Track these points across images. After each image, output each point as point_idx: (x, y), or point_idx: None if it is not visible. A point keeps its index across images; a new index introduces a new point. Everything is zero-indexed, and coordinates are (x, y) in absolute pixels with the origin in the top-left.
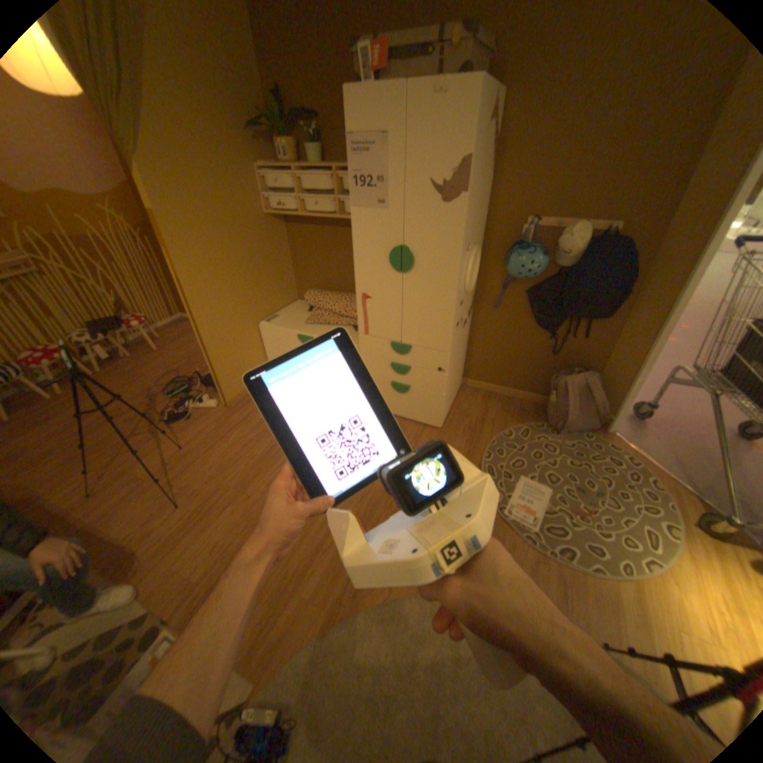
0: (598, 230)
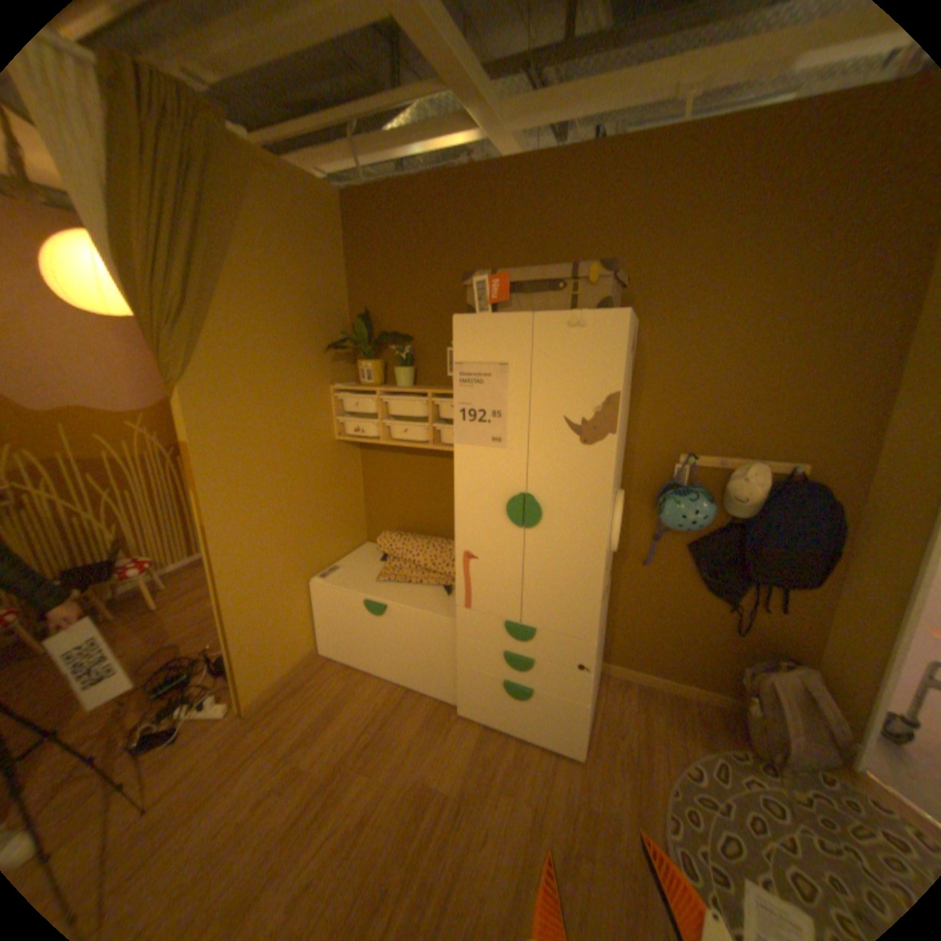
0: (779, 474)
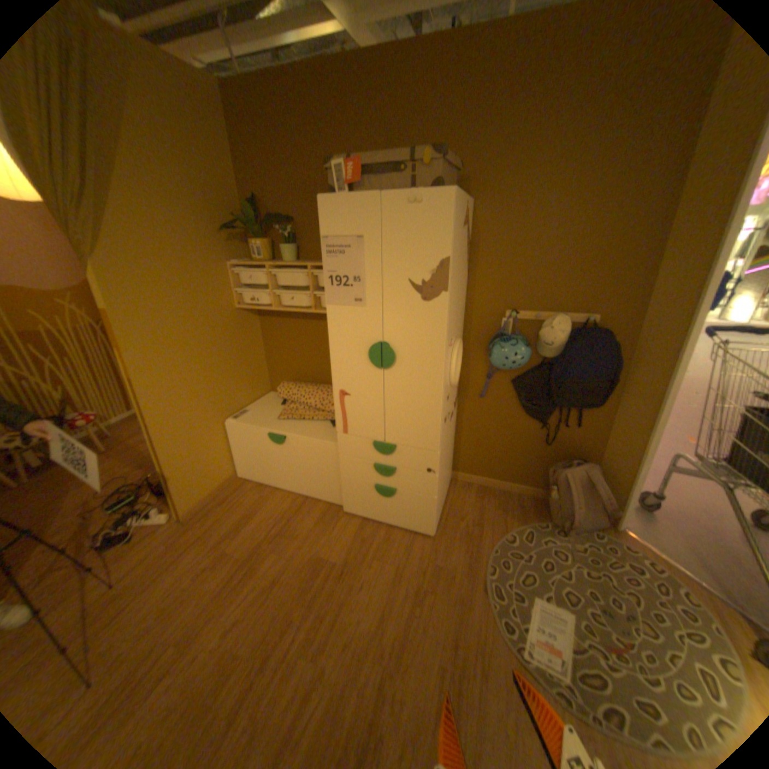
0: (577, 323)
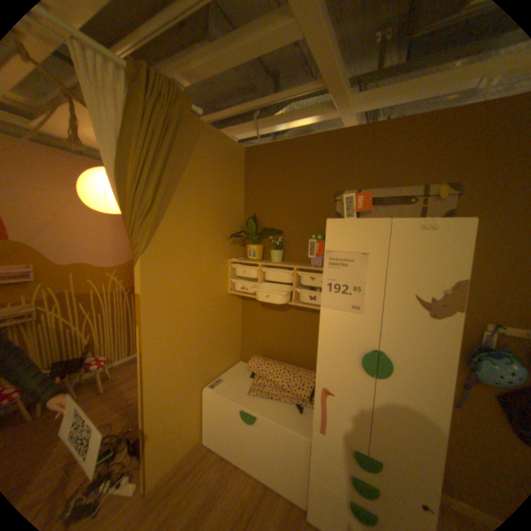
0: None
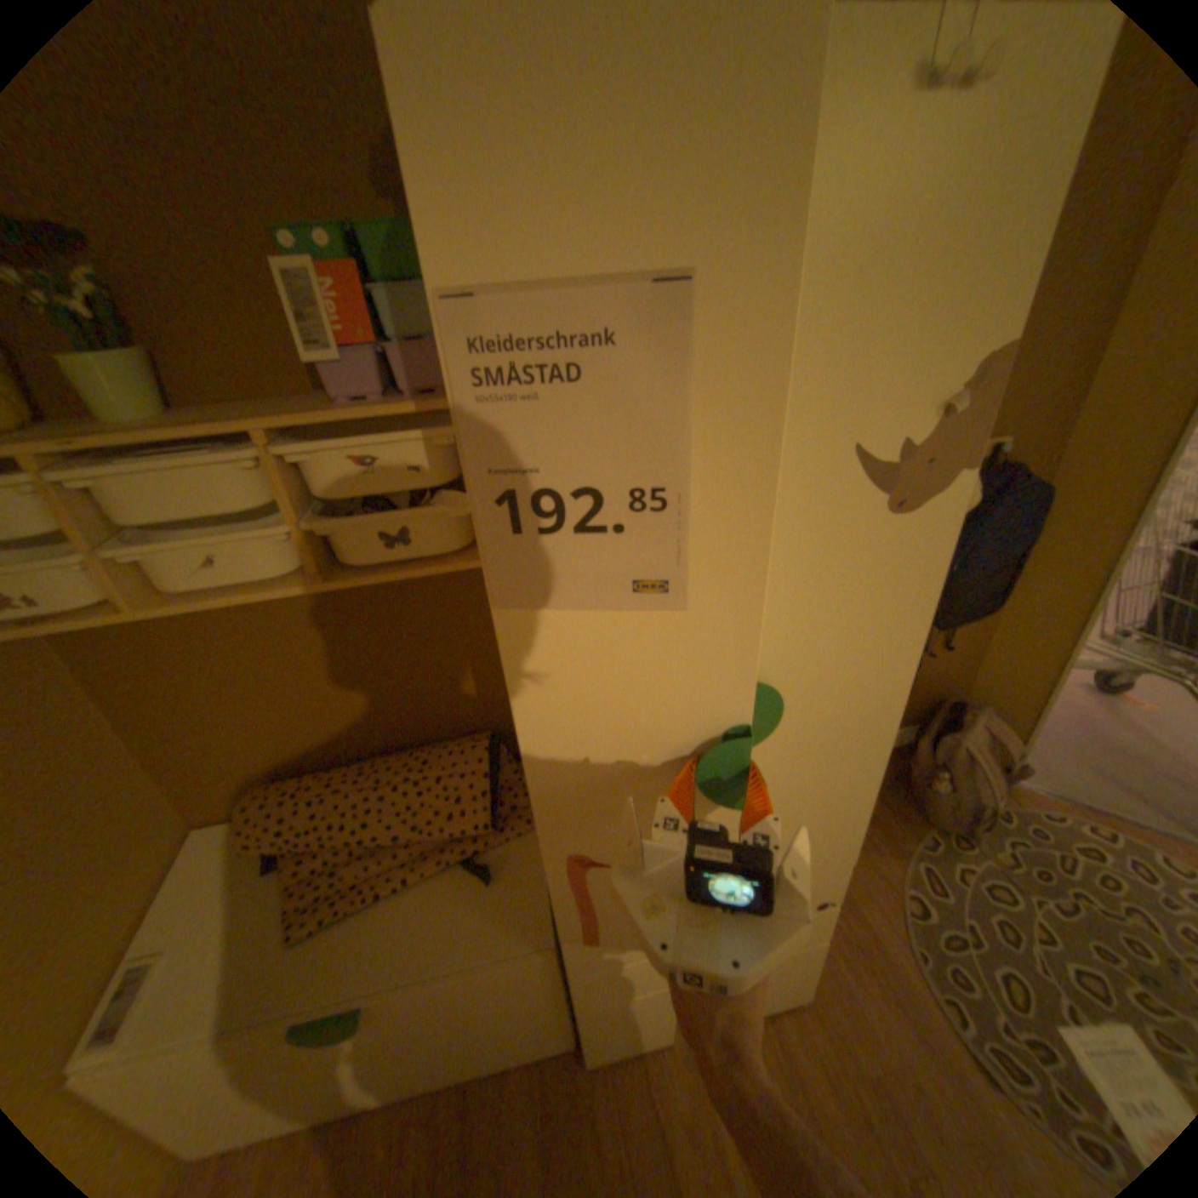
0: None
